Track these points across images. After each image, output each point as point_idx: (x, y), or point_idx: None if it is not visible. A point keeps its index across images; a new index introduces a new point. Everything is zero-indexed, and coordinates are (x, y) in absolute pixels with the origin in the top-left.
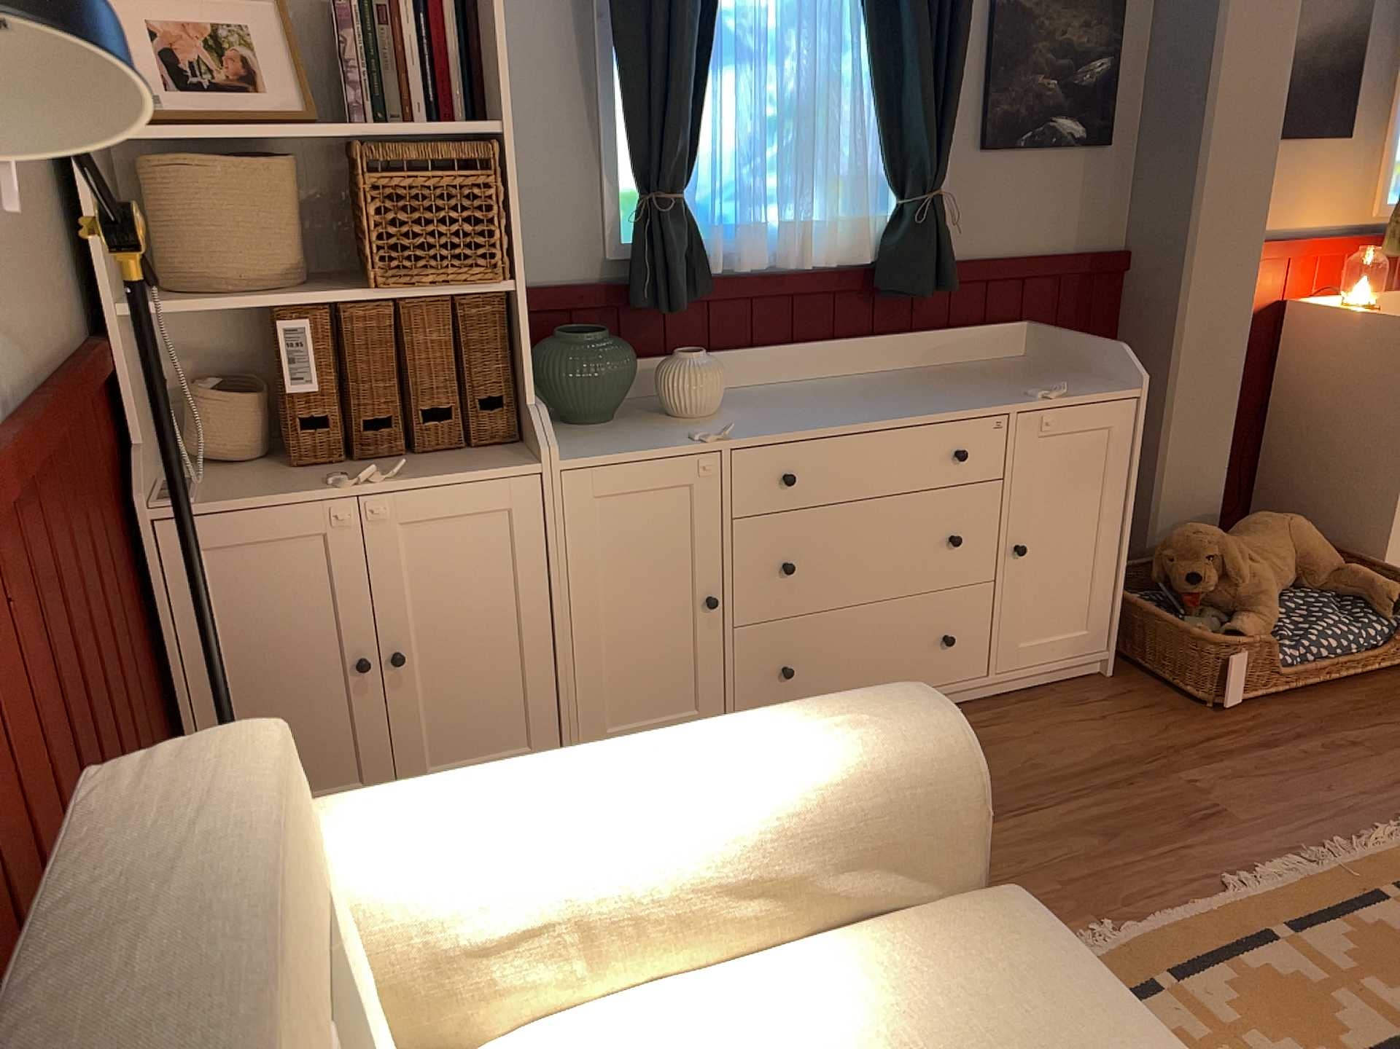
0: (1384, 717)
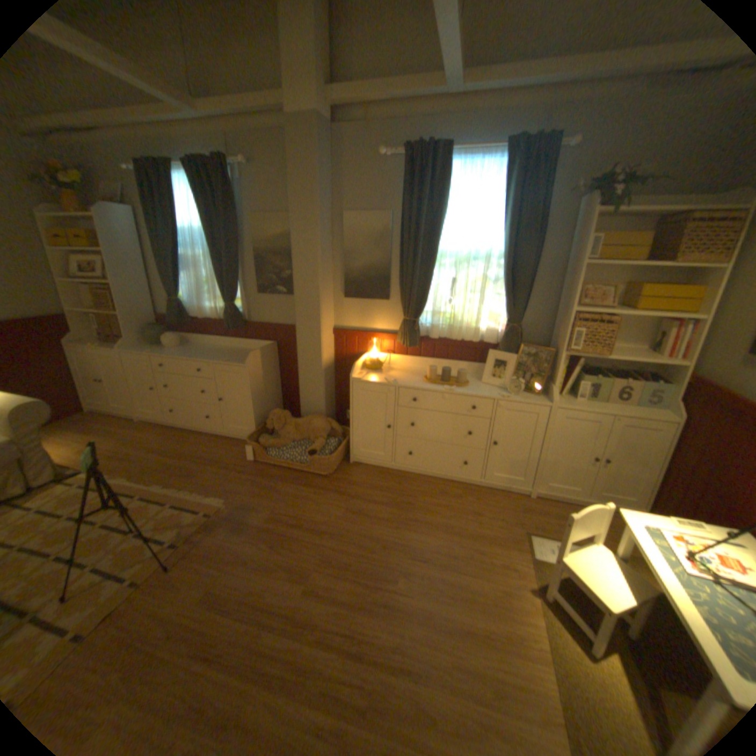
0: (280, 482)
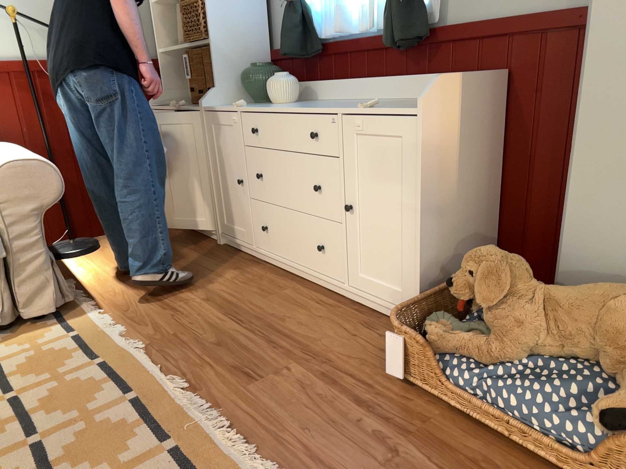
0: None
